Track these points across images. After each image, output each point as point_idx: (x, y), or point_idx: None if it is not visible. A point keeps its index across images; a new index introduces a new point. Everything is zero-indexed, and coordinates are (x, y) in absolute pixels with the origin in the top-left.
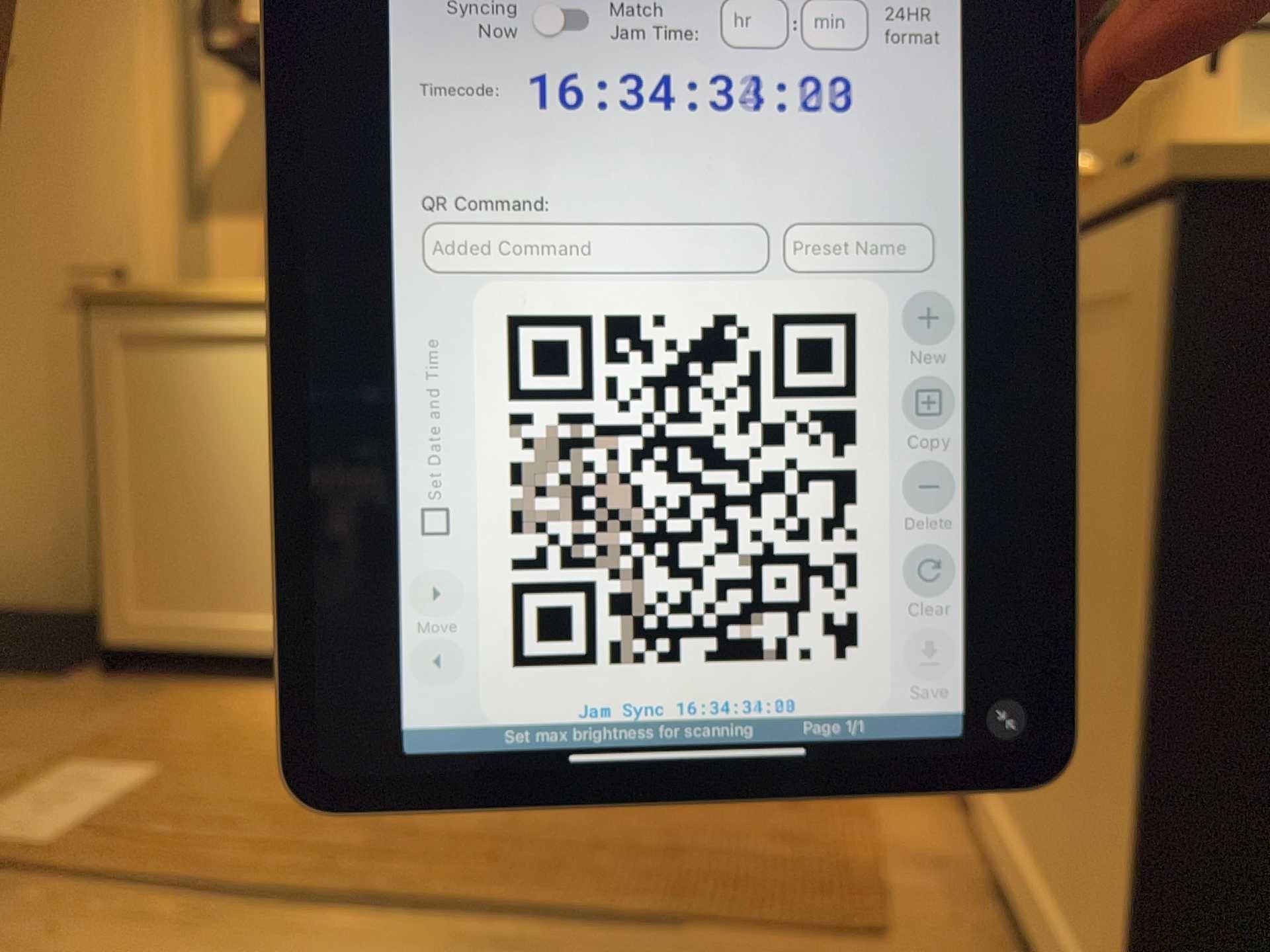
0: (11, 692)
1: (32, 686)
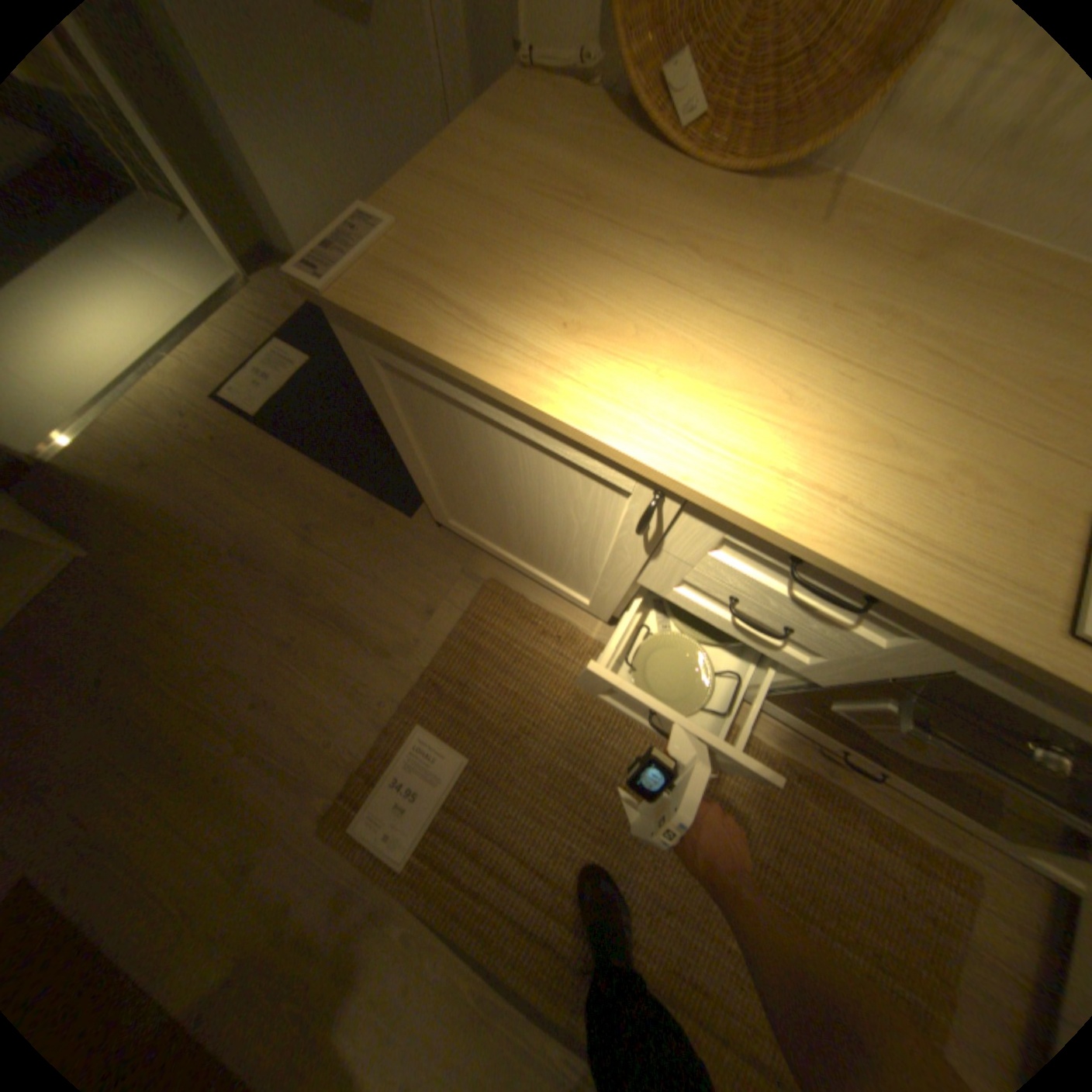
0: (384, 530)
1: (398, 521)
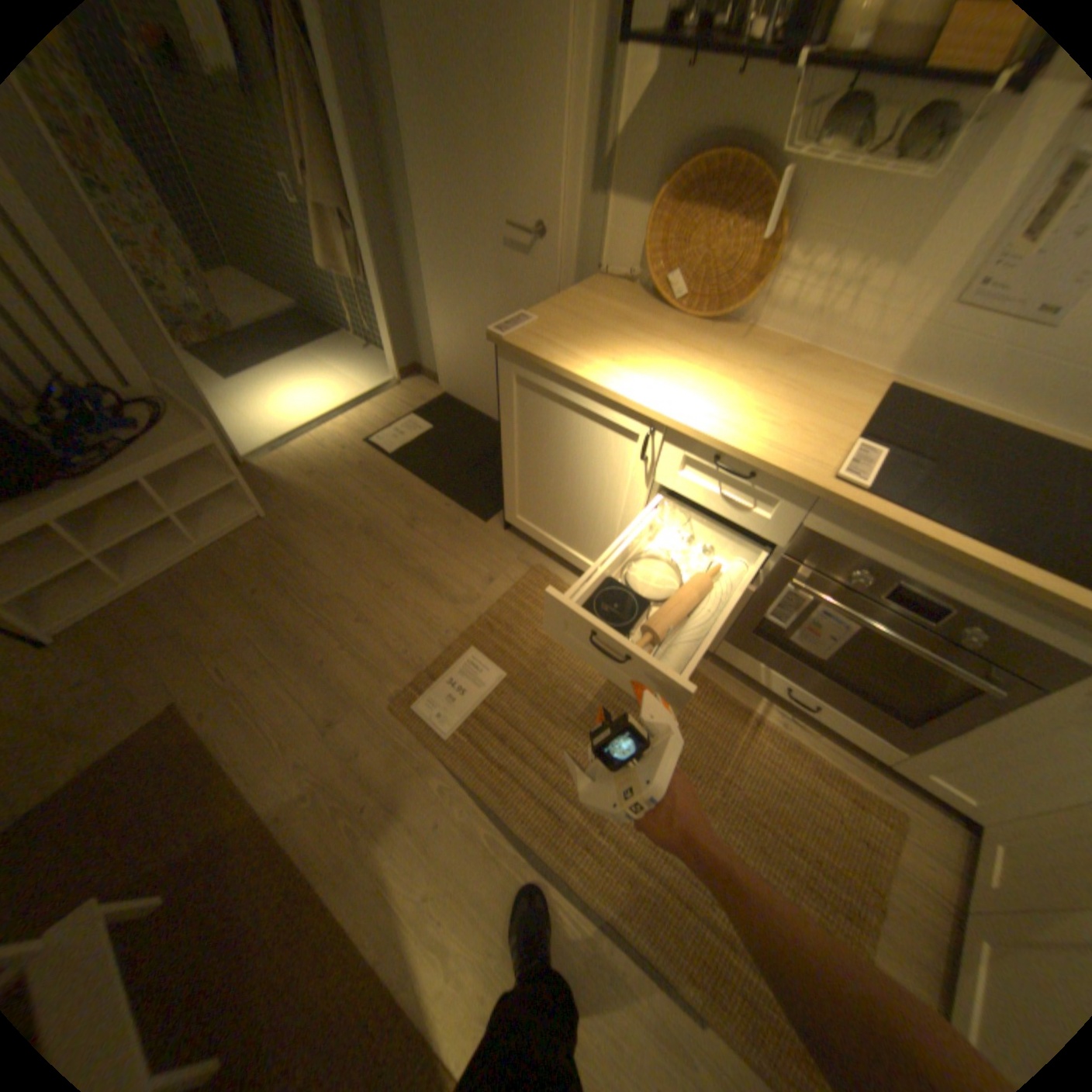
0: (466, 528)
1: (476, 525)
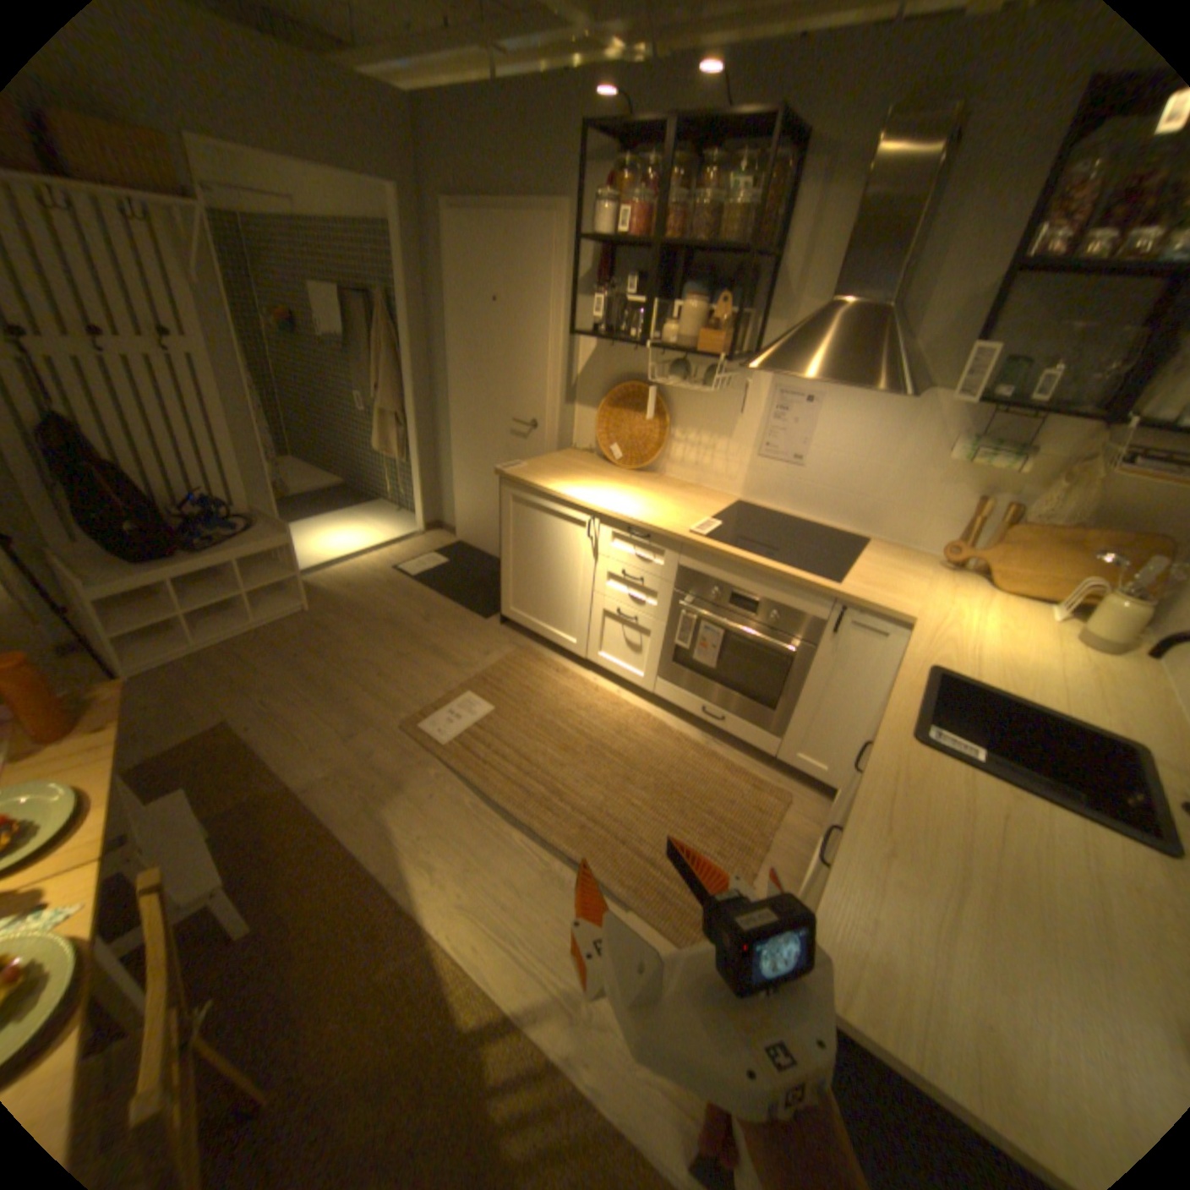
0: (470, 623)
1: (478, 621)
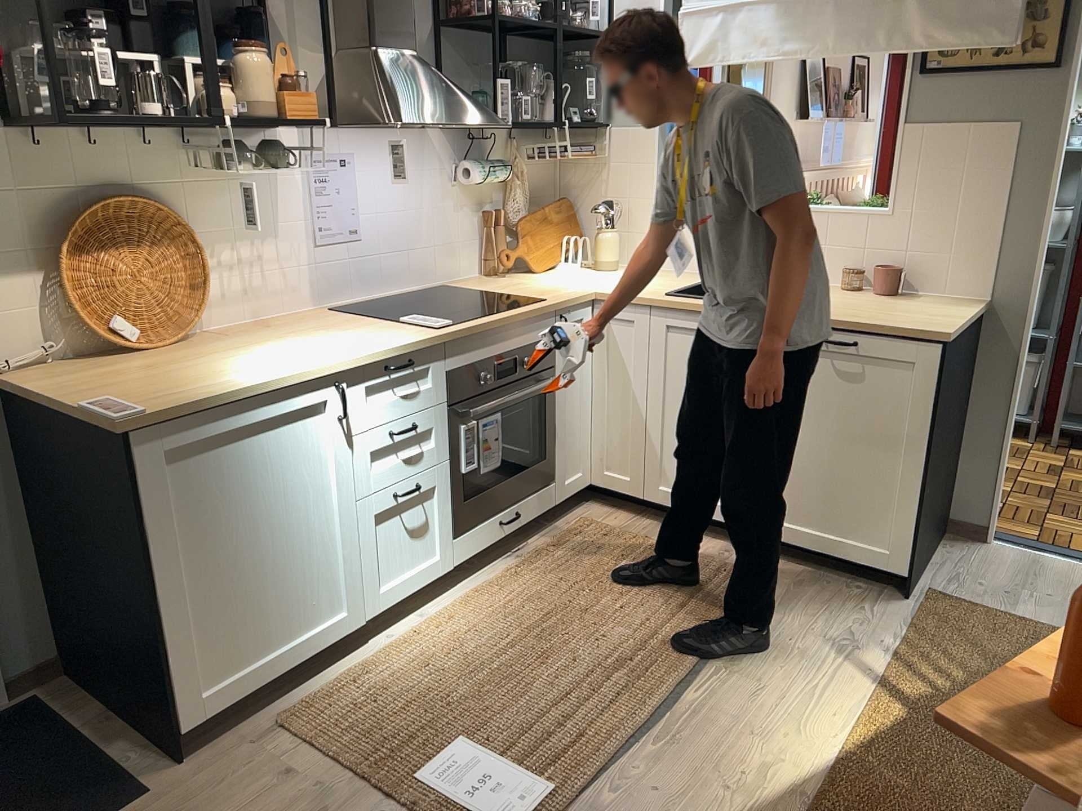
0: None
1: (146, 805)
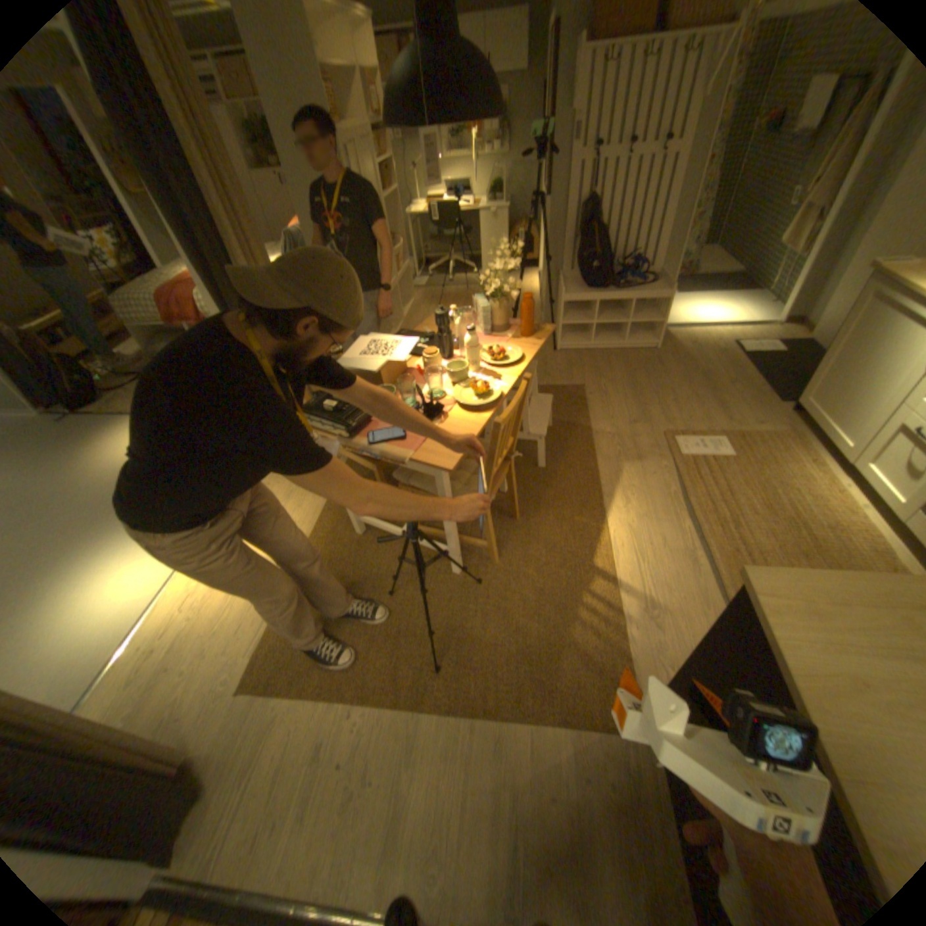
0: (765, 398)
1: (774, 400)
